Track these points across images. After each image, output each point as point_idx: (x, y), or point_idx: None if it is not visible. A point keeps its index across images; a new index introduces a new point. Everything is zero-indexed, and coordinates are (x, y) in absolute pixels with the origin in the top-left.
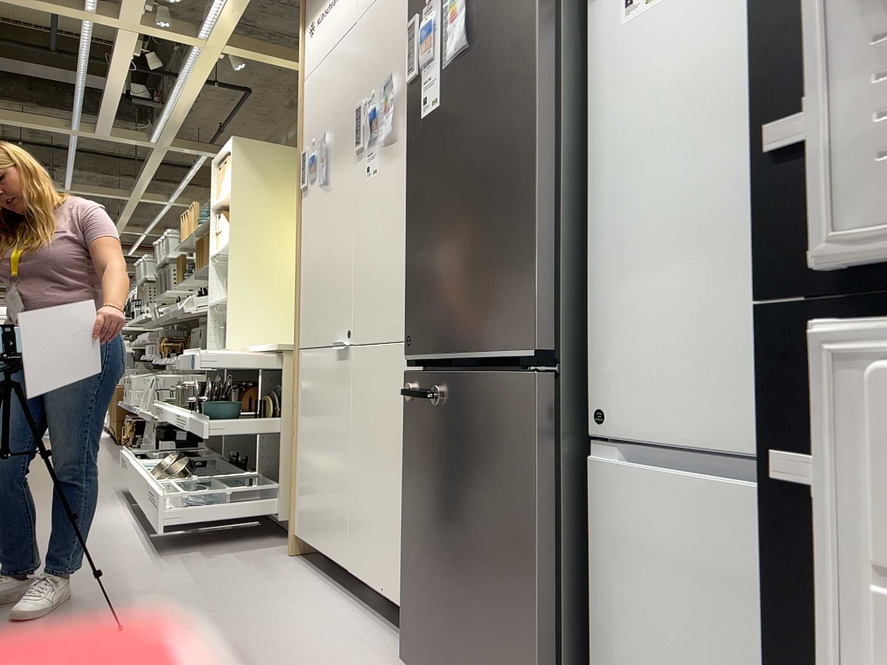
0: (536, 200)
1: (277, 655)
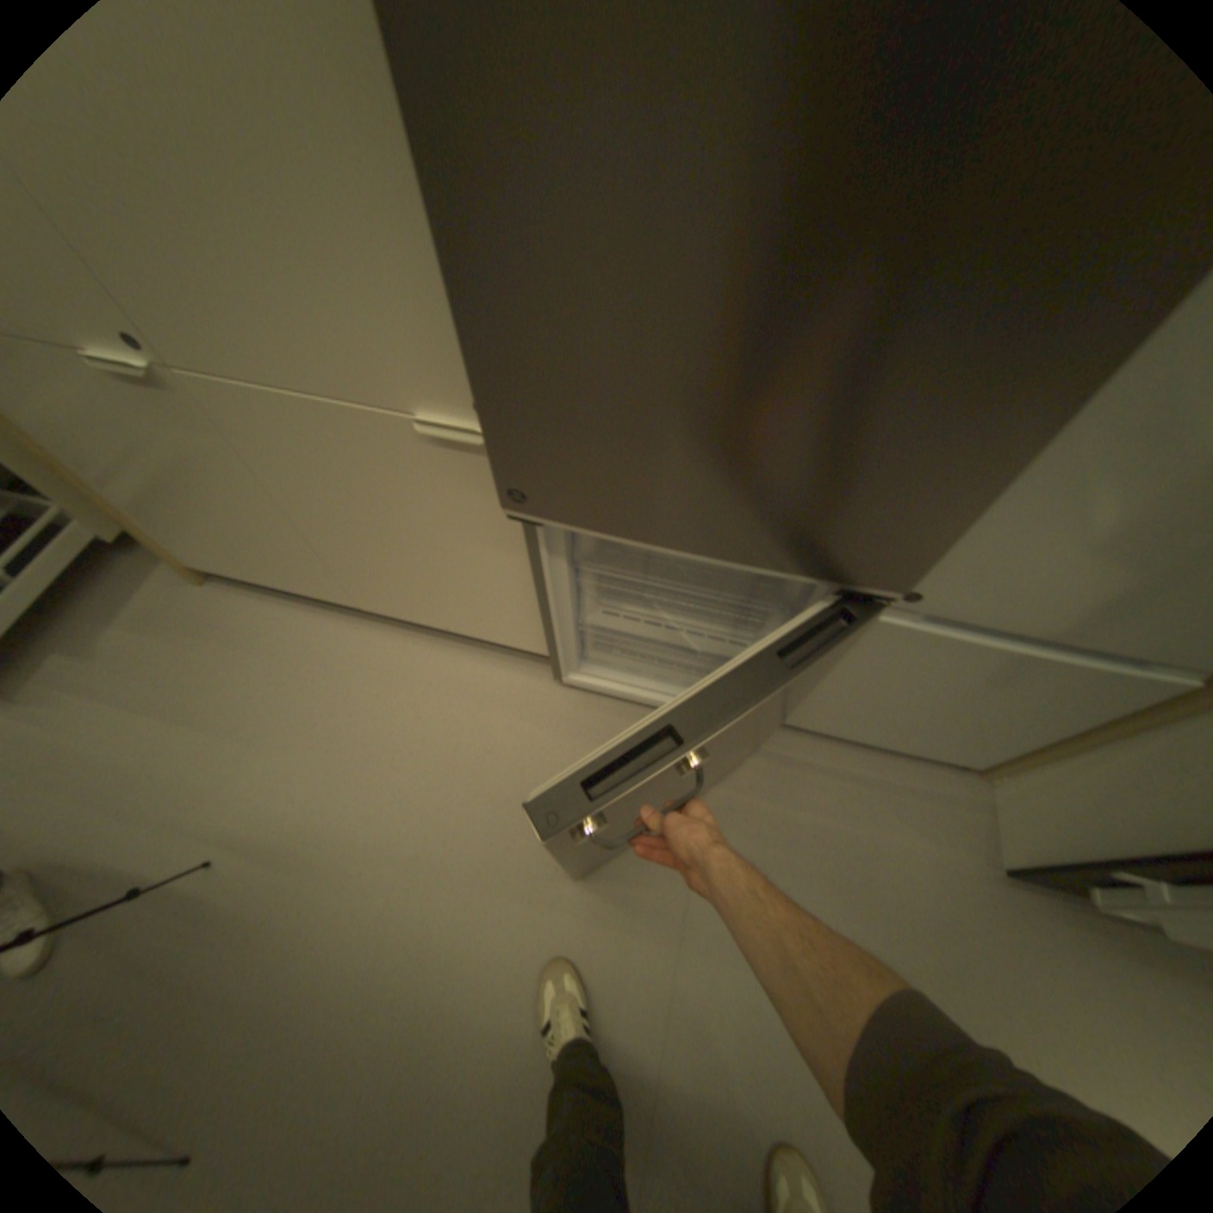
0: (1077, 399)
1: (417, 759)
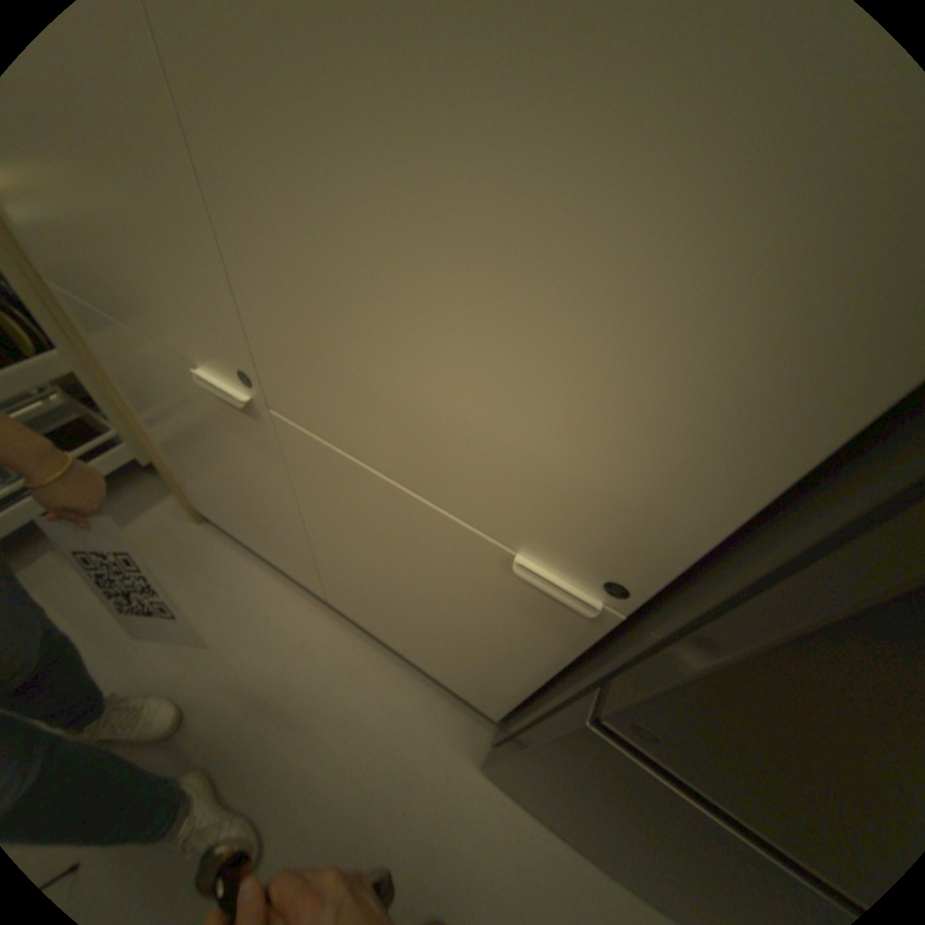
0: None
1: (331, 797)
